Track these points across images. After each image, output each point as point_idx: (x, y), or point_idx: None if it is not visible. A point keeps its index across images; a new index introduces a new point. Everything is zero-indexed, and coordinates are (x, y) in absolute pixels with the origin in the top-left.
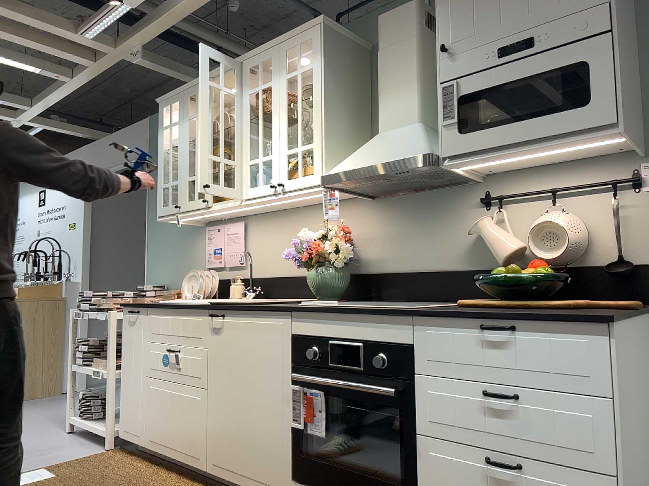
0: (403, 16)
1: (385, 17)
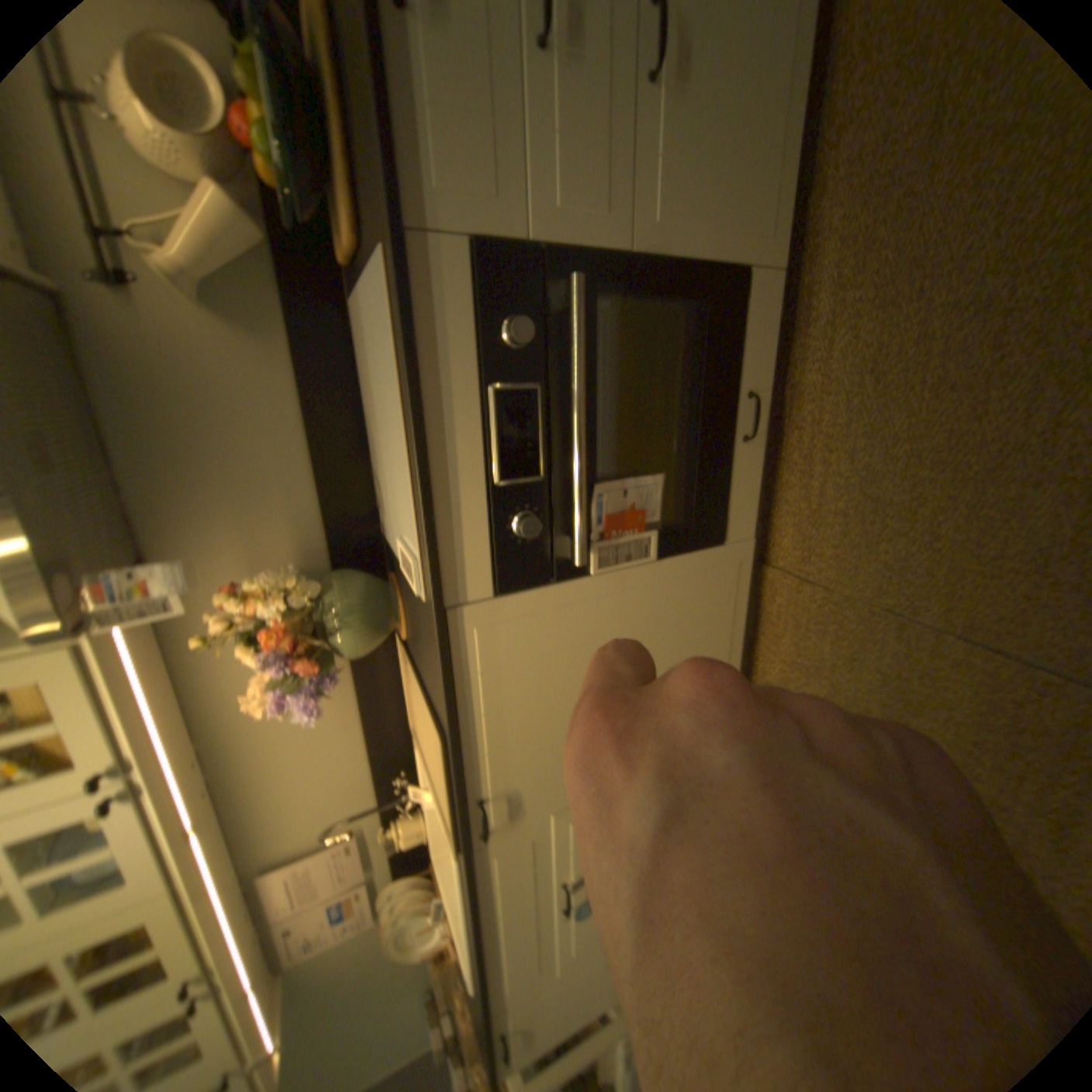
0: None
1: None
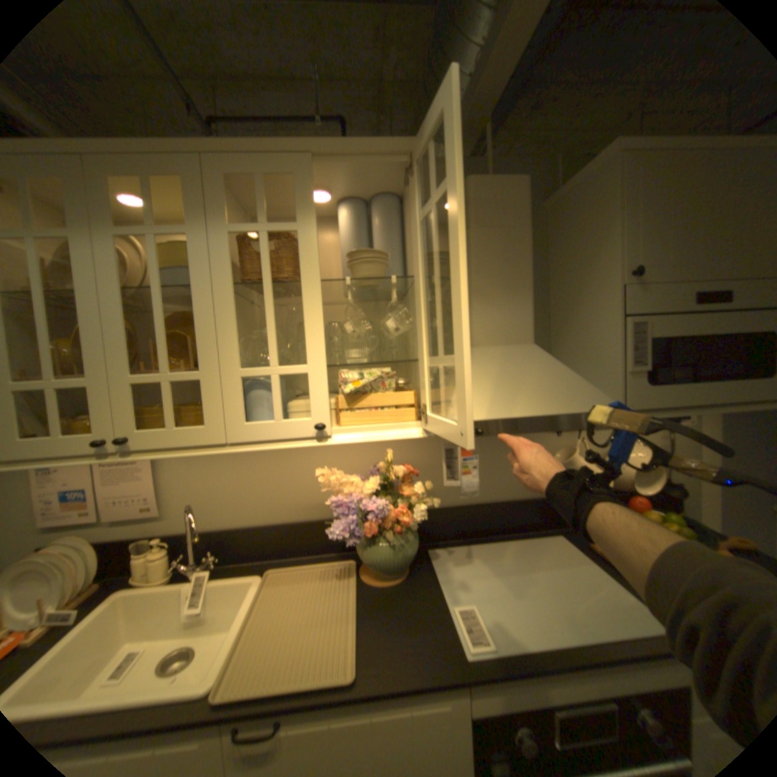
0: (513, 190)
1: (483, 180)
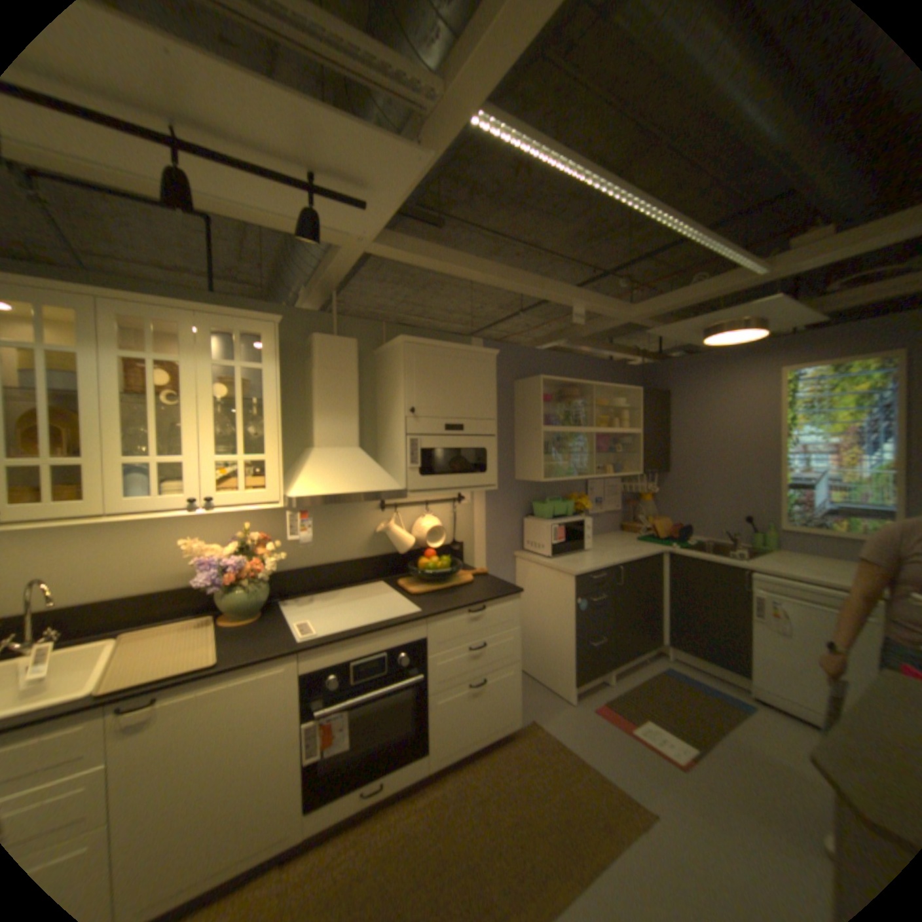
0: (347, 348)
1: (327, 338)
